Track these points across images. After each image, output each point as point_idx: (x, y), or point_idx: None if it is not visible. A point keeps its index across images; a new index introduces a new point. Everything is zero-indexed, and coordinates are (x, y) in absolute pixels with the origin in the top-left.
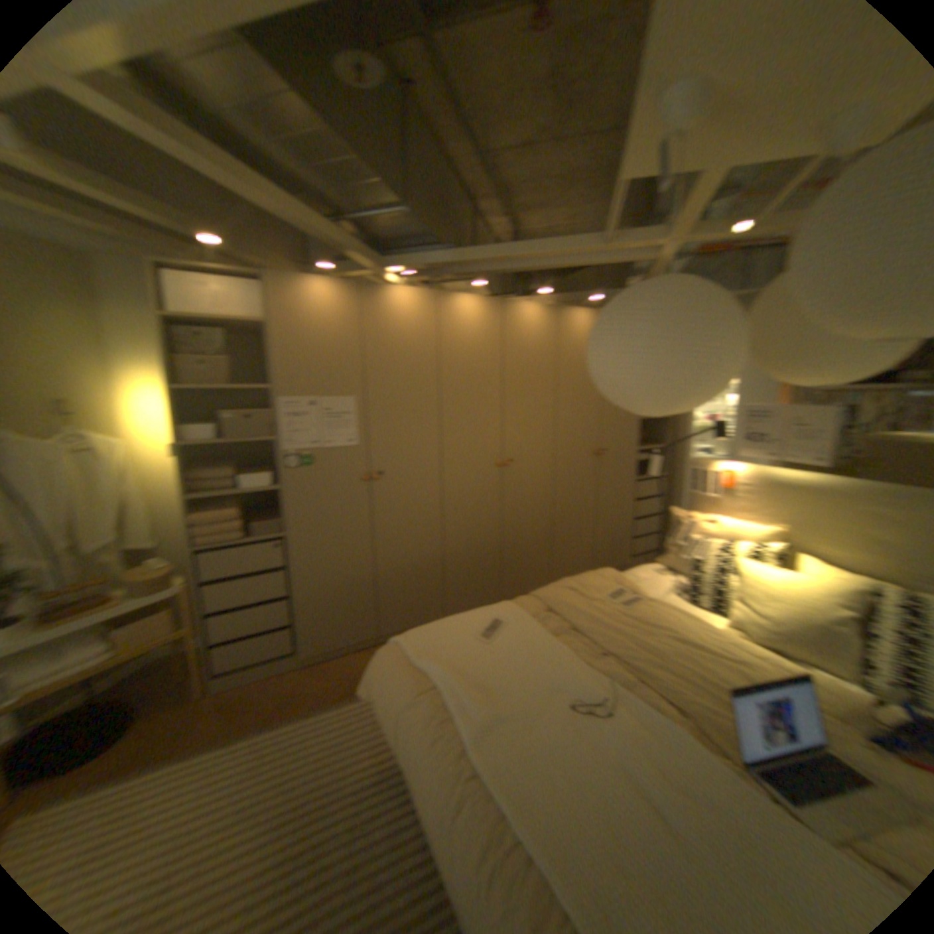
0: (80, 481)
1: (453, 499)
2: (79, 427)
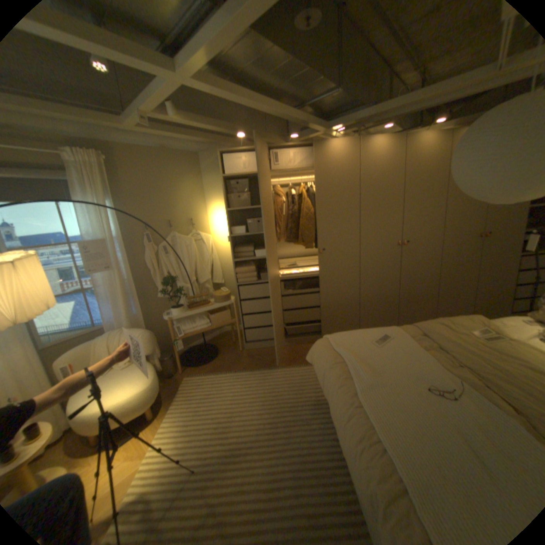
0: (195, 253)
1: (365, 265)
2: (194, 230)
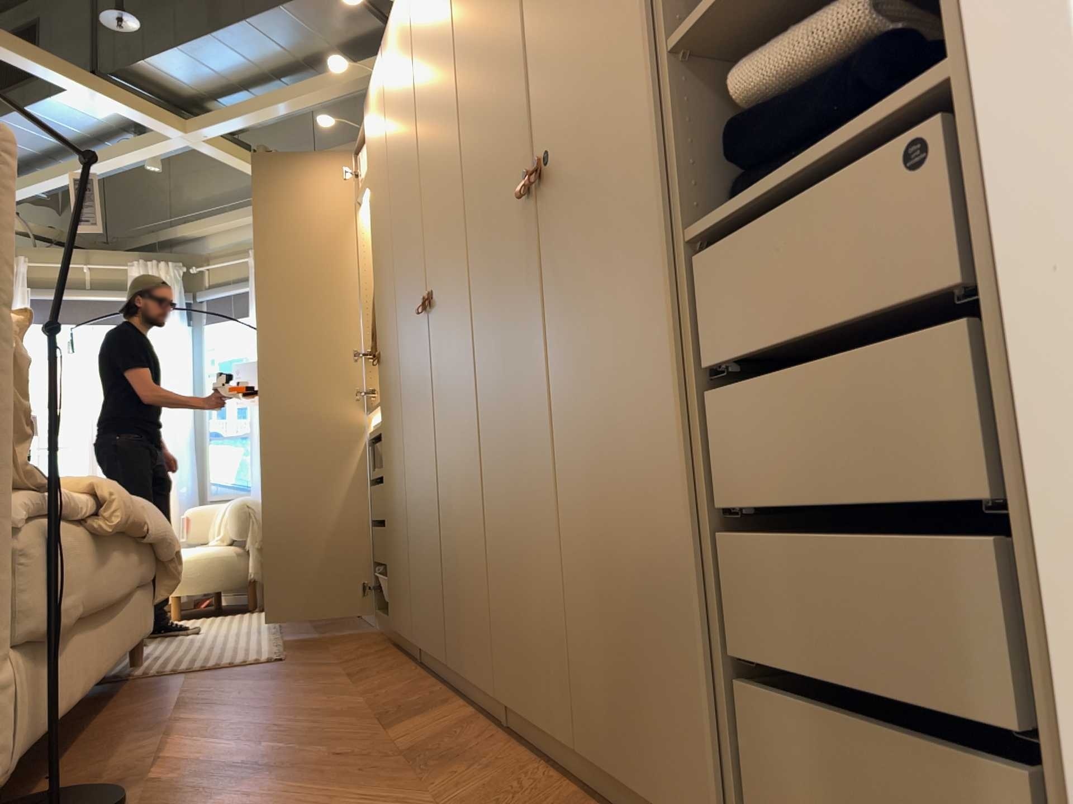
0: None
1: (408, 389)
2: None
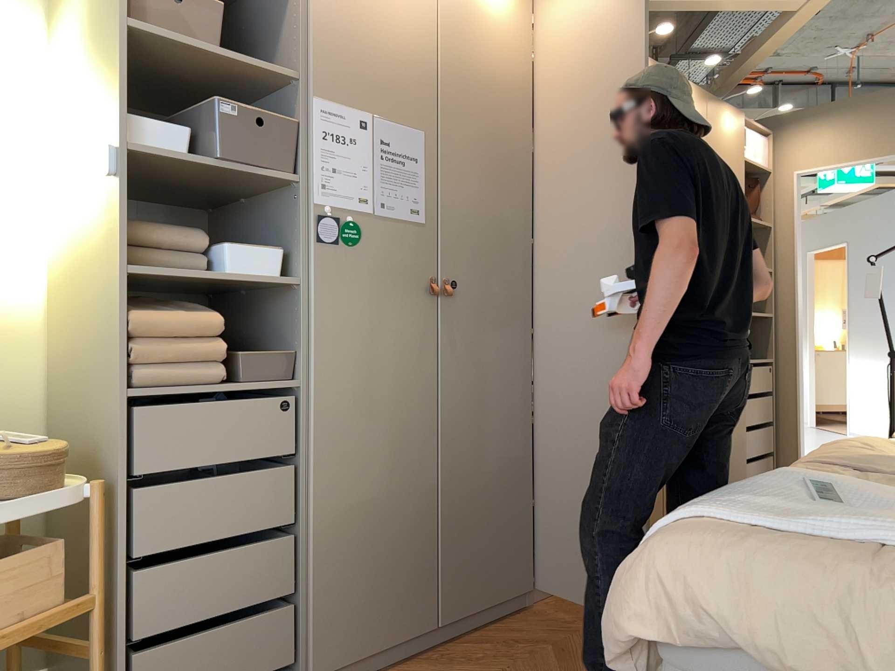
0: None
1: (545, 351)
2: None
